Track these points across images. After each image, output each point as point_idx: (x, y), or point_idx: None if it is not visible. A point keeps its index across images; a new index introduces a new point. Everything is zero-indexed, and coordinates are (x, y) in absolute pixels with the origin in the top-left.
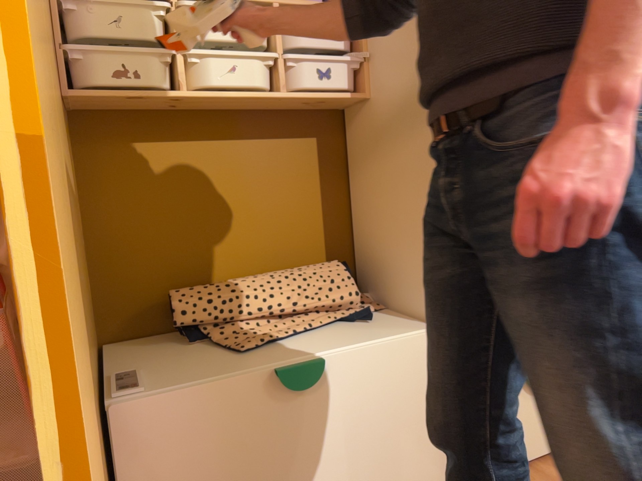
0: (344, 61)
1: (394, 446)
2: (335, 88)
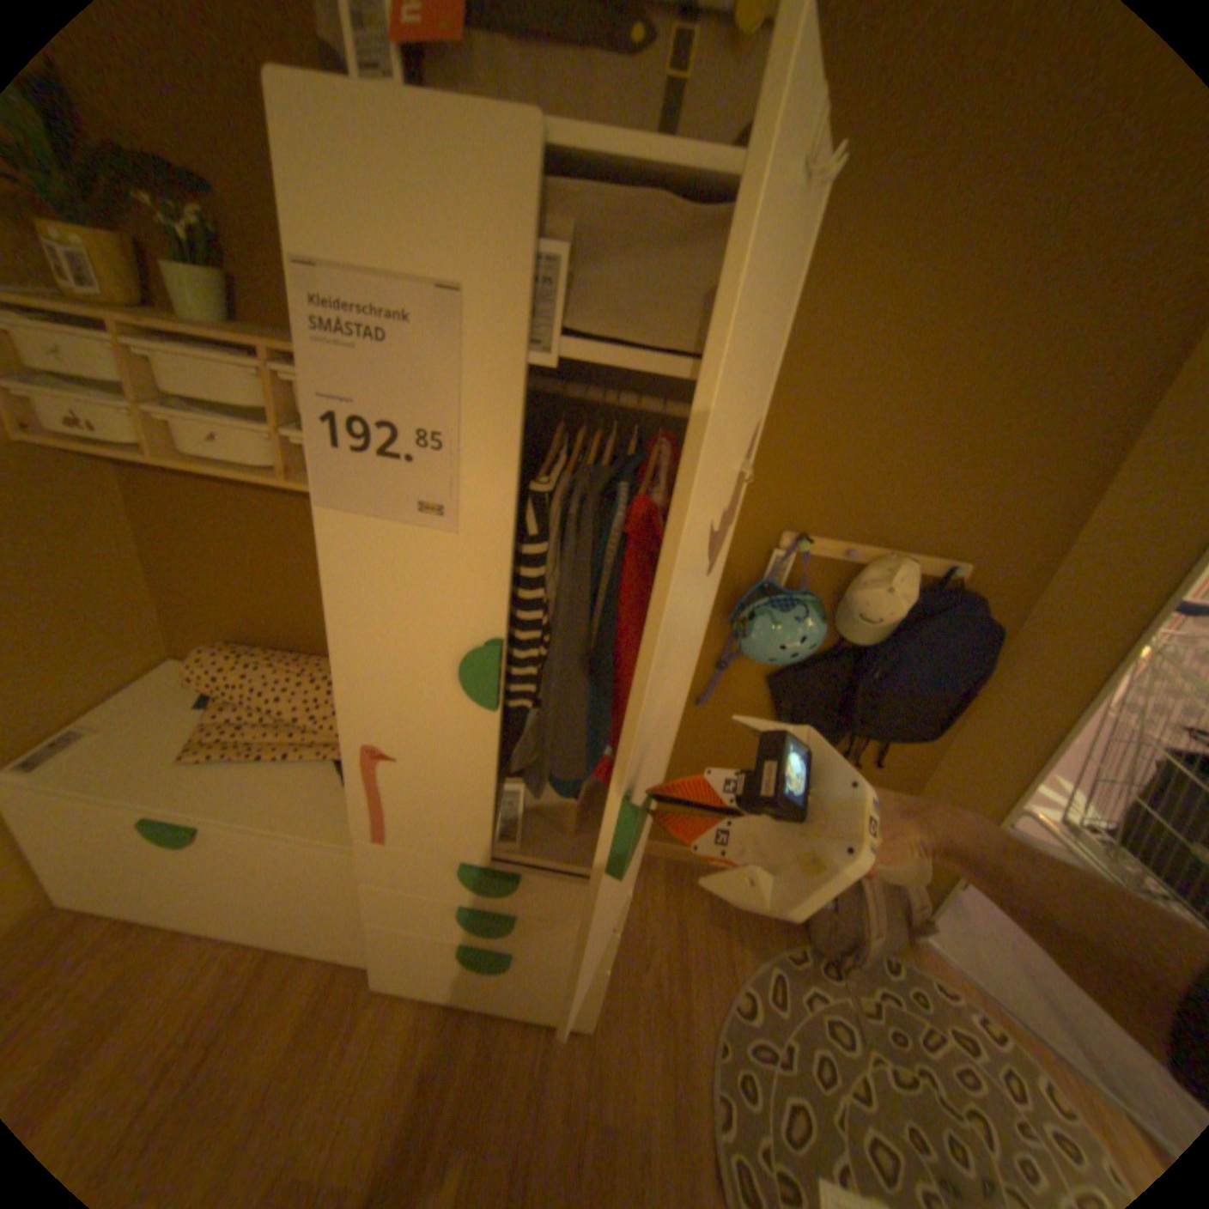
0: None
1: (297, 920)
2: None
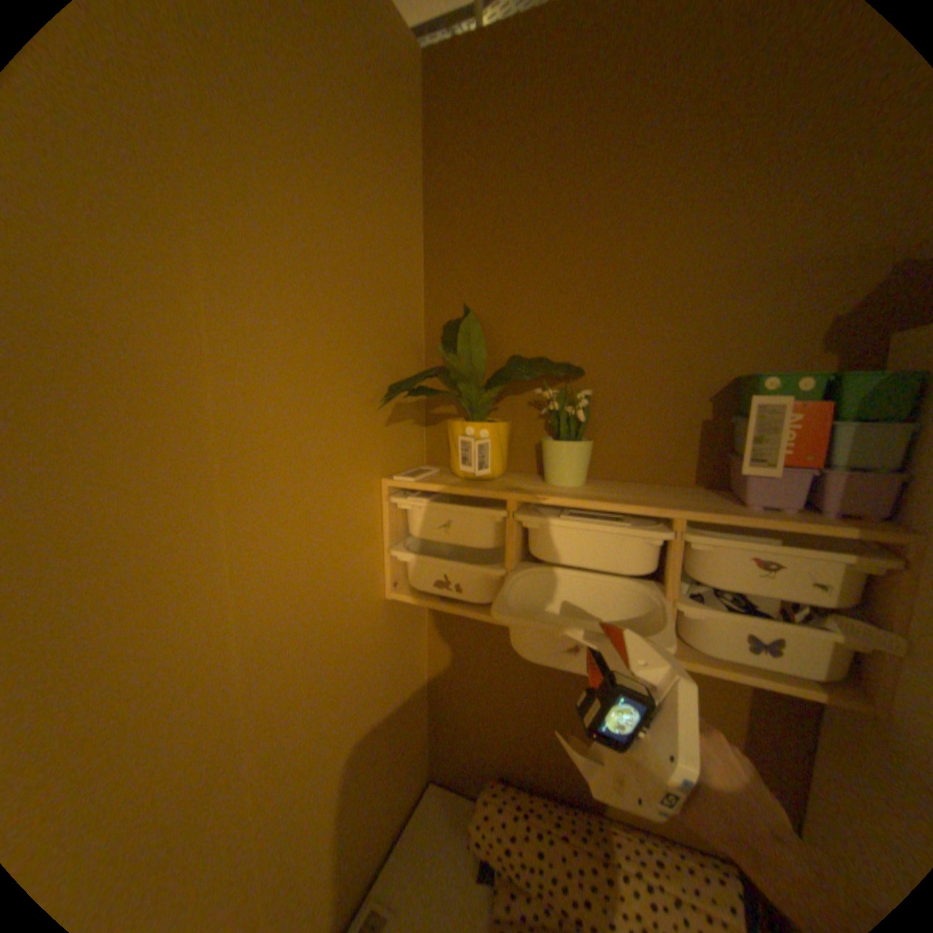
0: (827, 637)
1: None
2: (790, 675)
